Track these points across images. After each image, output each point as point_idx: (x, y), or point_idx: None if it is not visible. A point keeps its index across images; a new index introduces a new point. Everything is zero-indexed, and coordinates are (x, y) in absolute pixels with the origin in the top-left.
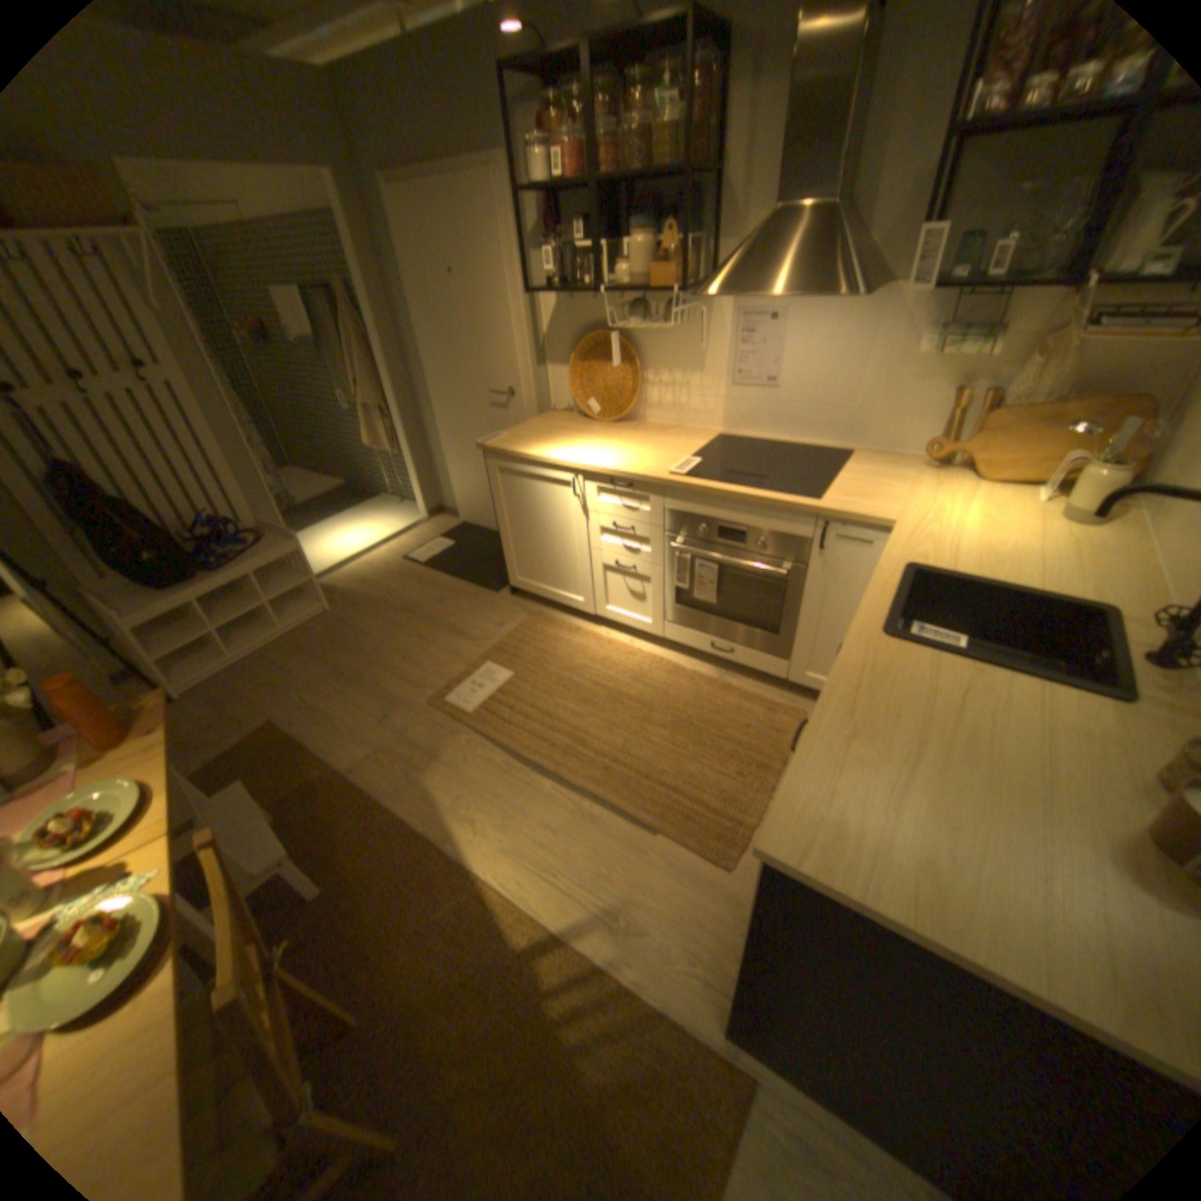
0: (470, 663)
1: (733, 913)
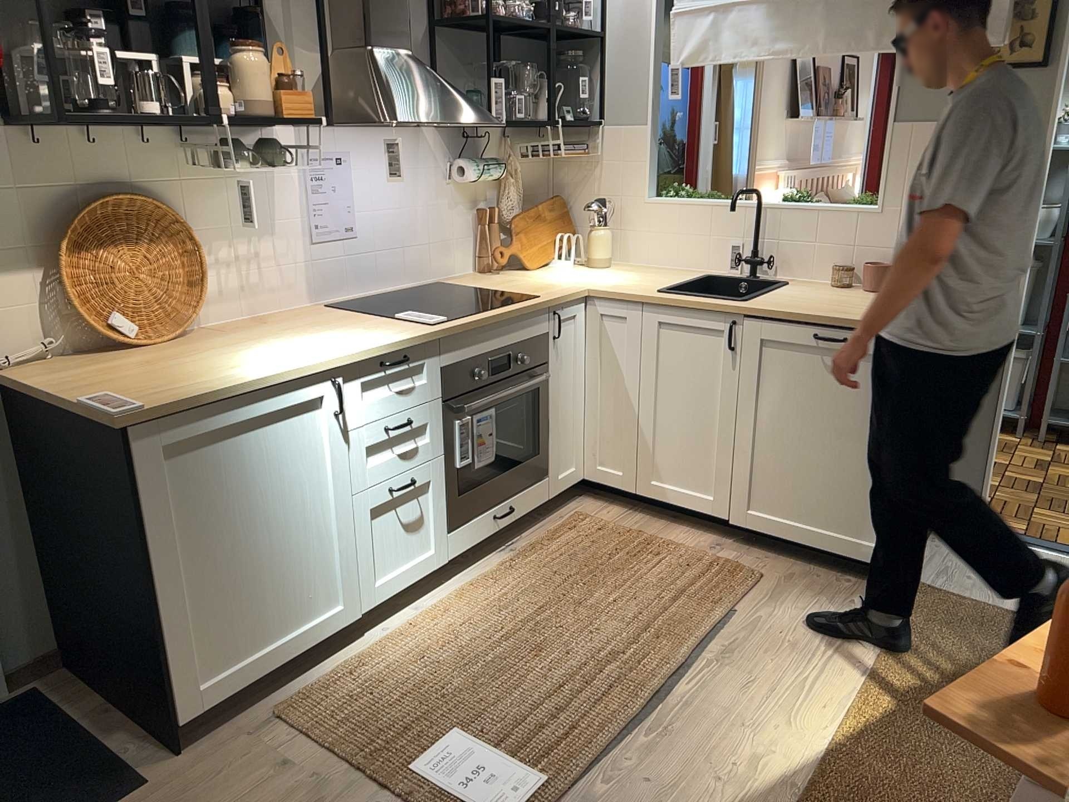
0: (405, 798)
1: (802, 577)
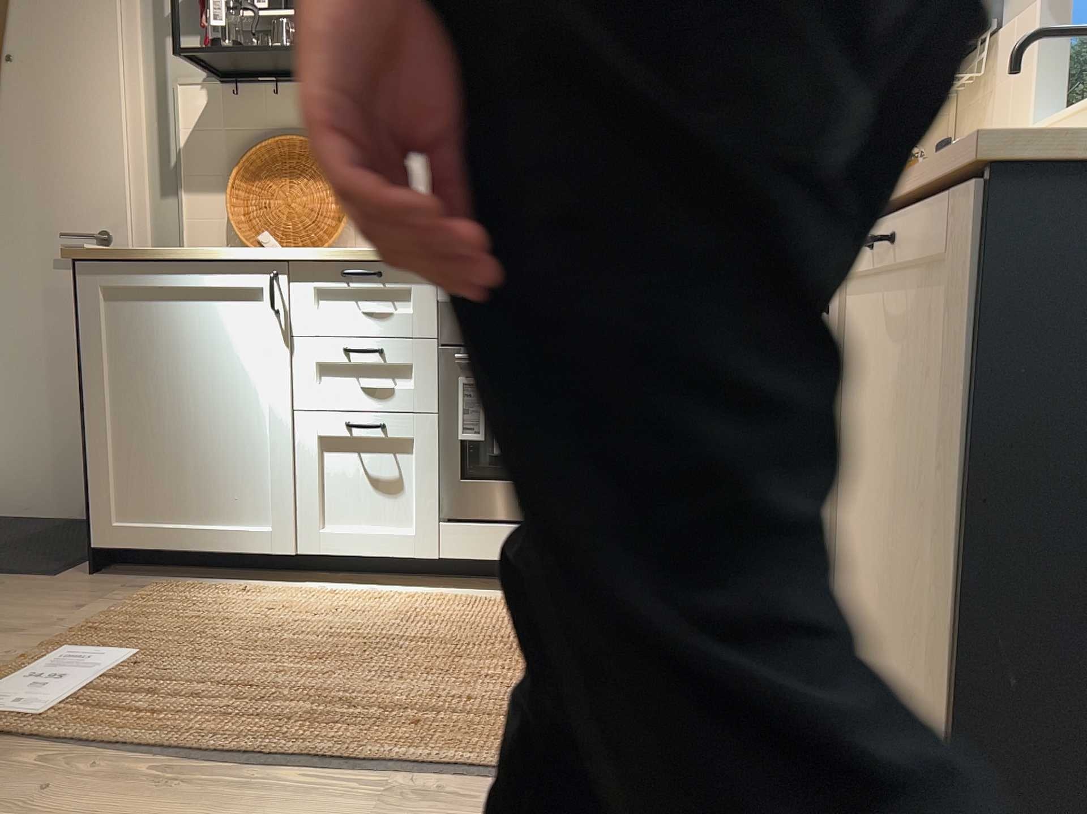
0: (18, 661)
1: None
